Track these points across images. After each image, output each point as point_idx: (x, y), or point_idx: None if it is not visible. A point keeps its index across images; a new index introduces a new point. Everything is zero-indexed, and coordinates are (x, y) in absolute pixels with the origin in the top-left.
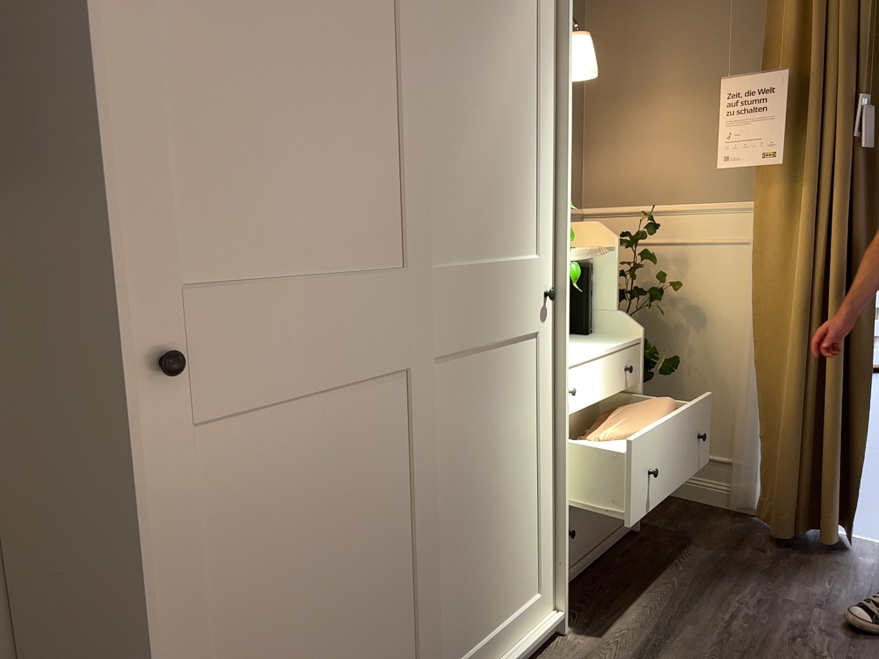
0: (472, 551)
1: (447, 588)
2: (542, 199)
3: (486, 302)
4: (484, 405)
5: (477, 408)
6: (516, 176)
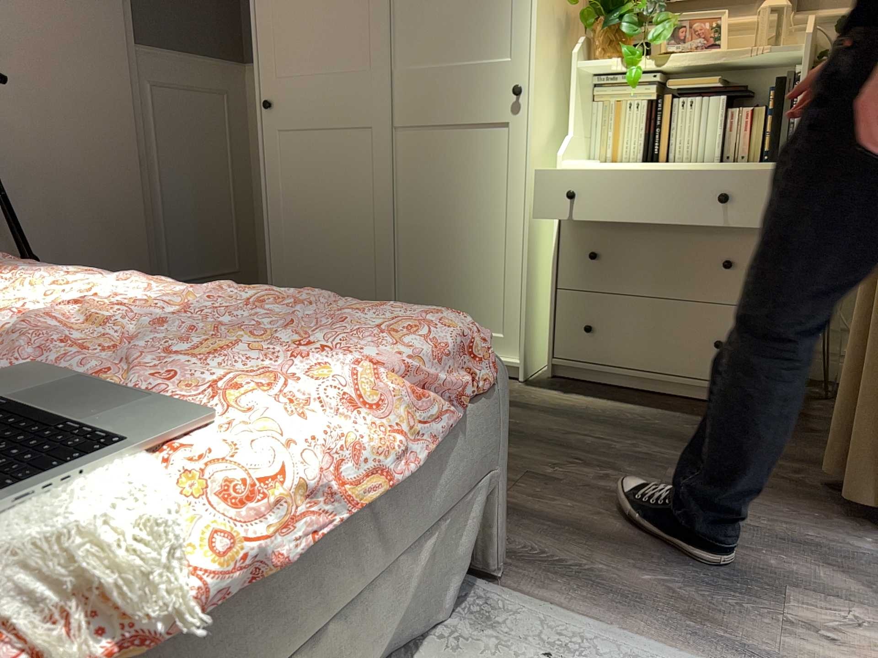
0: (431, 266)
1: (408, 277)
2: (517, 6)
3: (445, 94)
4: (445, 168)
5: (437, 168)
6: None
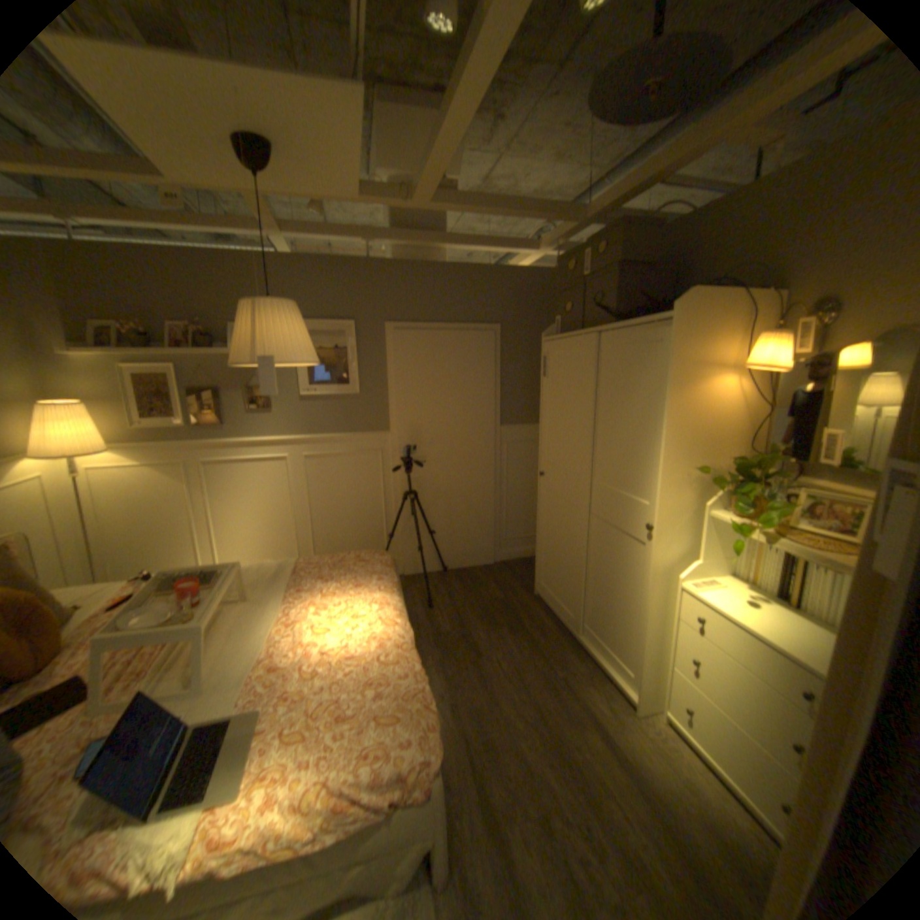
0: (602, 605)
1: (591, 603)
2: (655, 472)
3: (615, 507)
4: (612, 552)
5: (609, 549)
6: (640, 456)
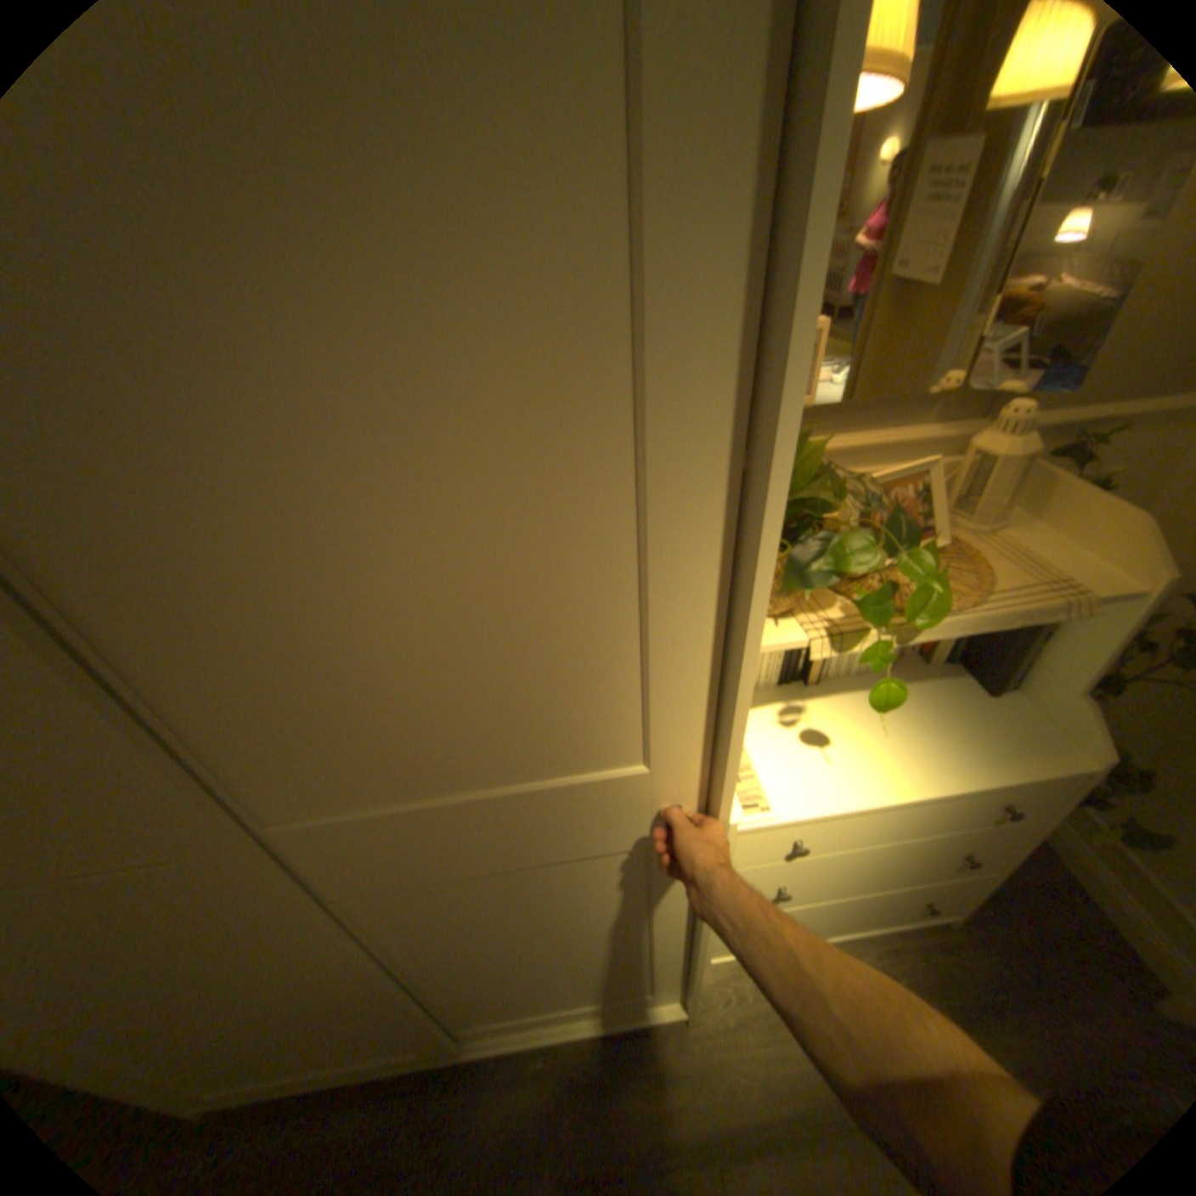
0: (501, 990)
1: (458, 1006)
2: (666, 680)
3: (463, 842)
4: (498, 915)
5: (479, 918)
6: (548, 656)
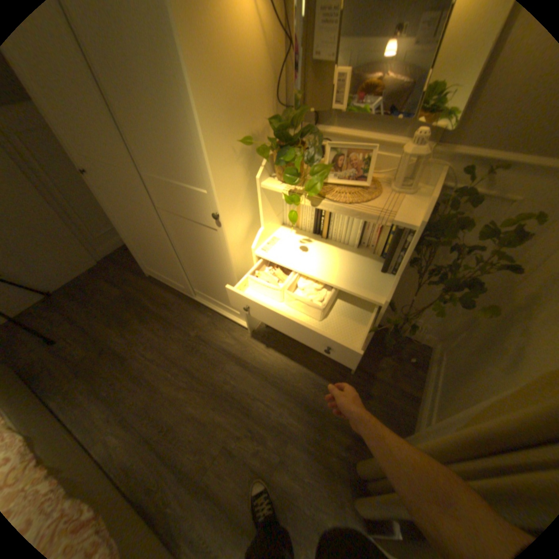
0: (200, 276)
1: (192, 276)
2: (201, 156)
3: (176, 199)
4: (191, 238)
5: (188, 236)
6: (177, 136)
